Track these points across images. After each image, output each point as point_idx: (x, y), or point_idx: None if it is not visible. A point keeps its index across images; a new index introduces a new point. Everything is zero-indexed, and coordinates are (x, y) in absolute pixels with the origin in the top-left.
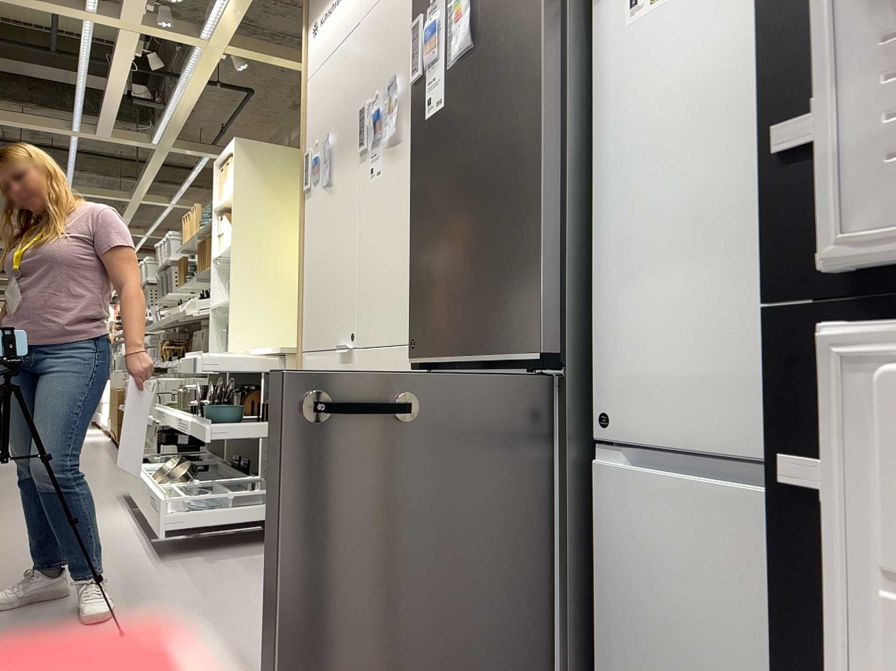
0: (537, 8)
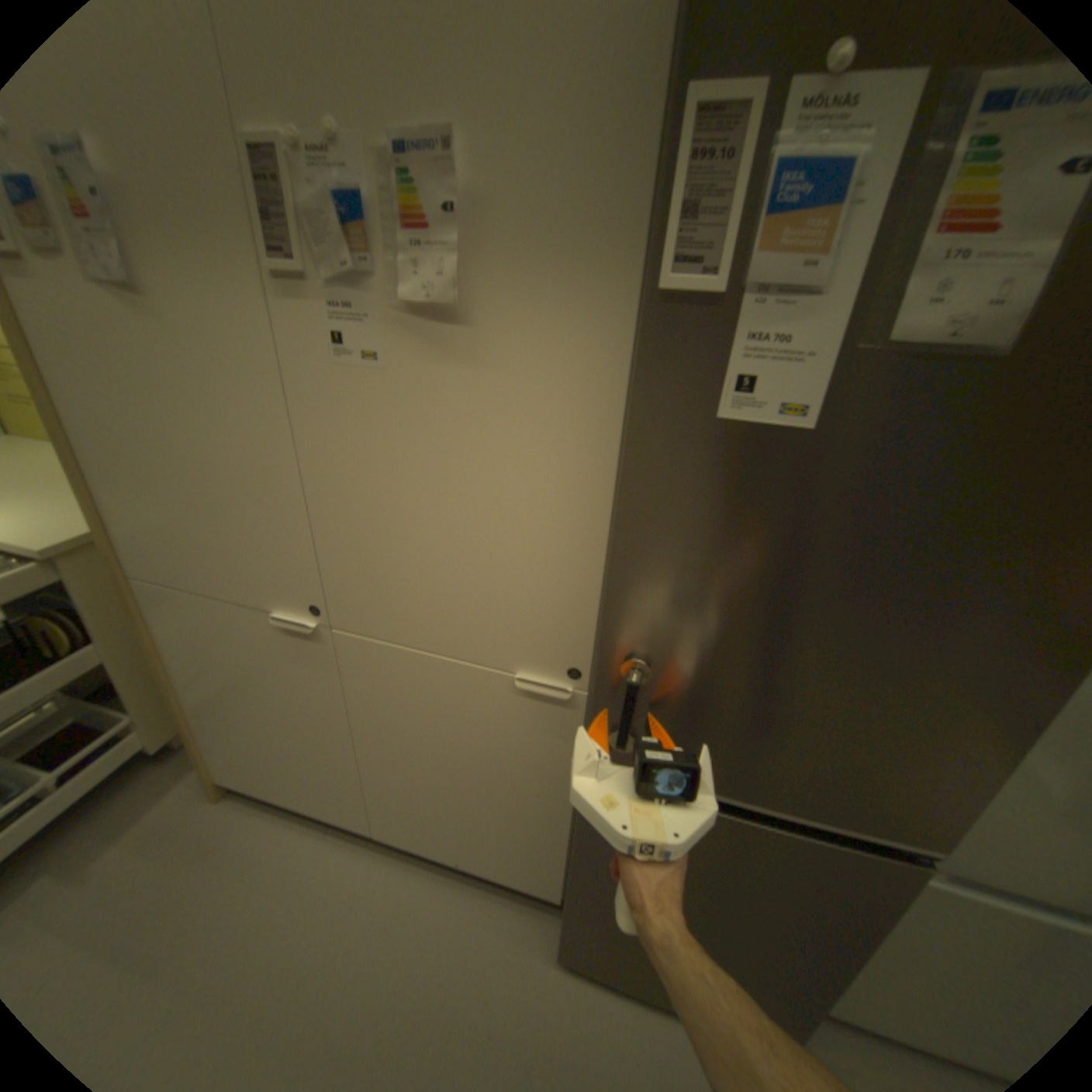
0: None
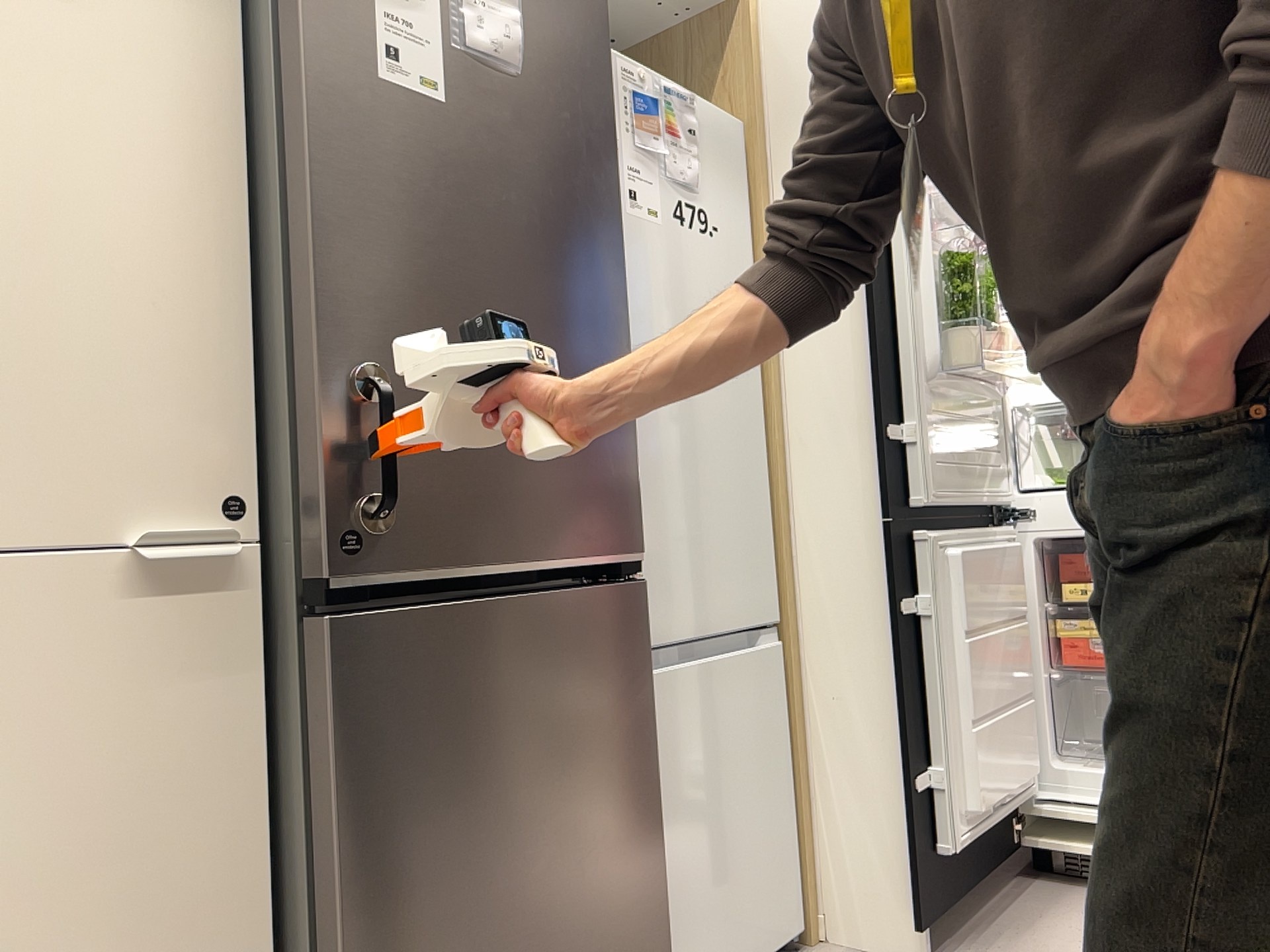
0: (609, 127)
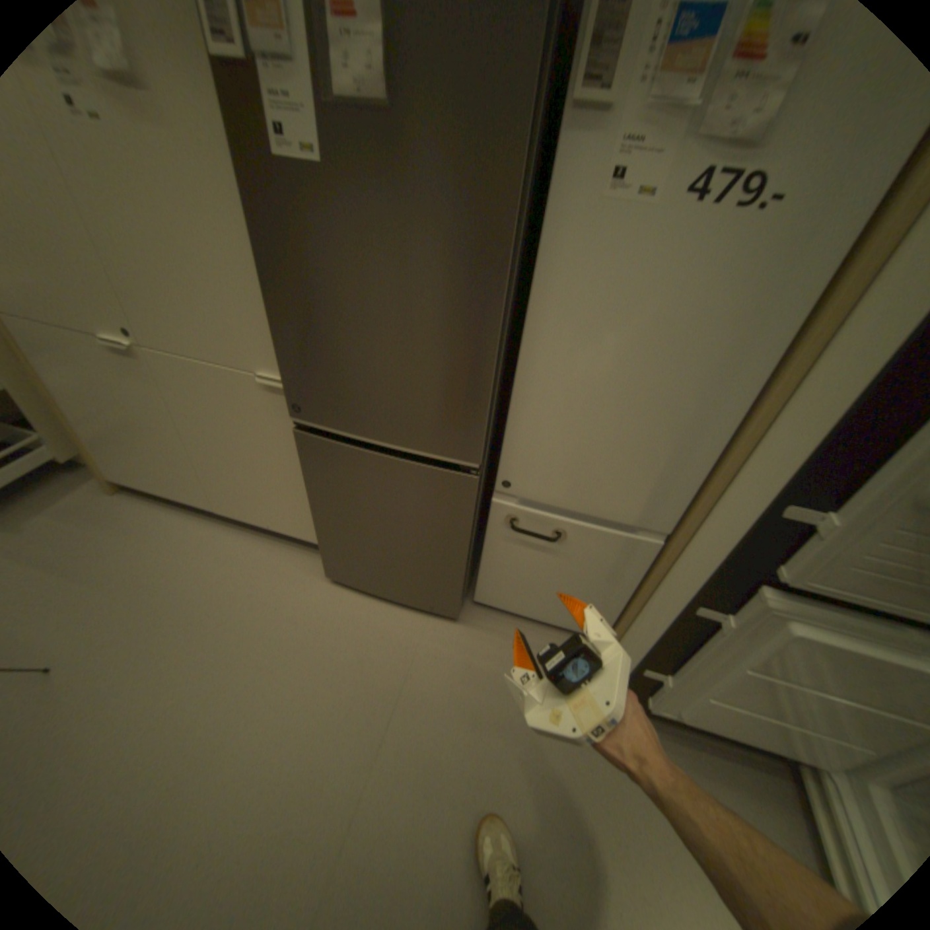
0: (518, 127)
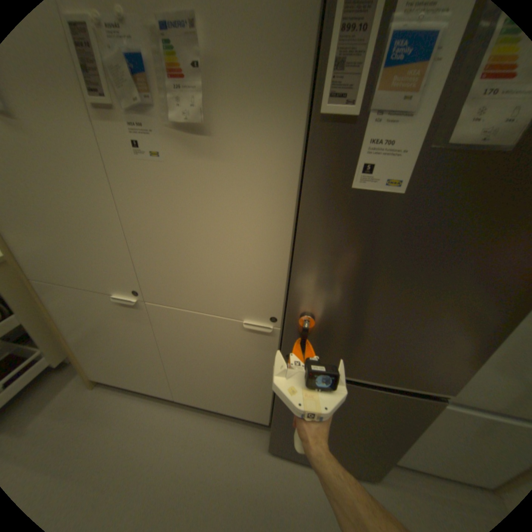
0: None
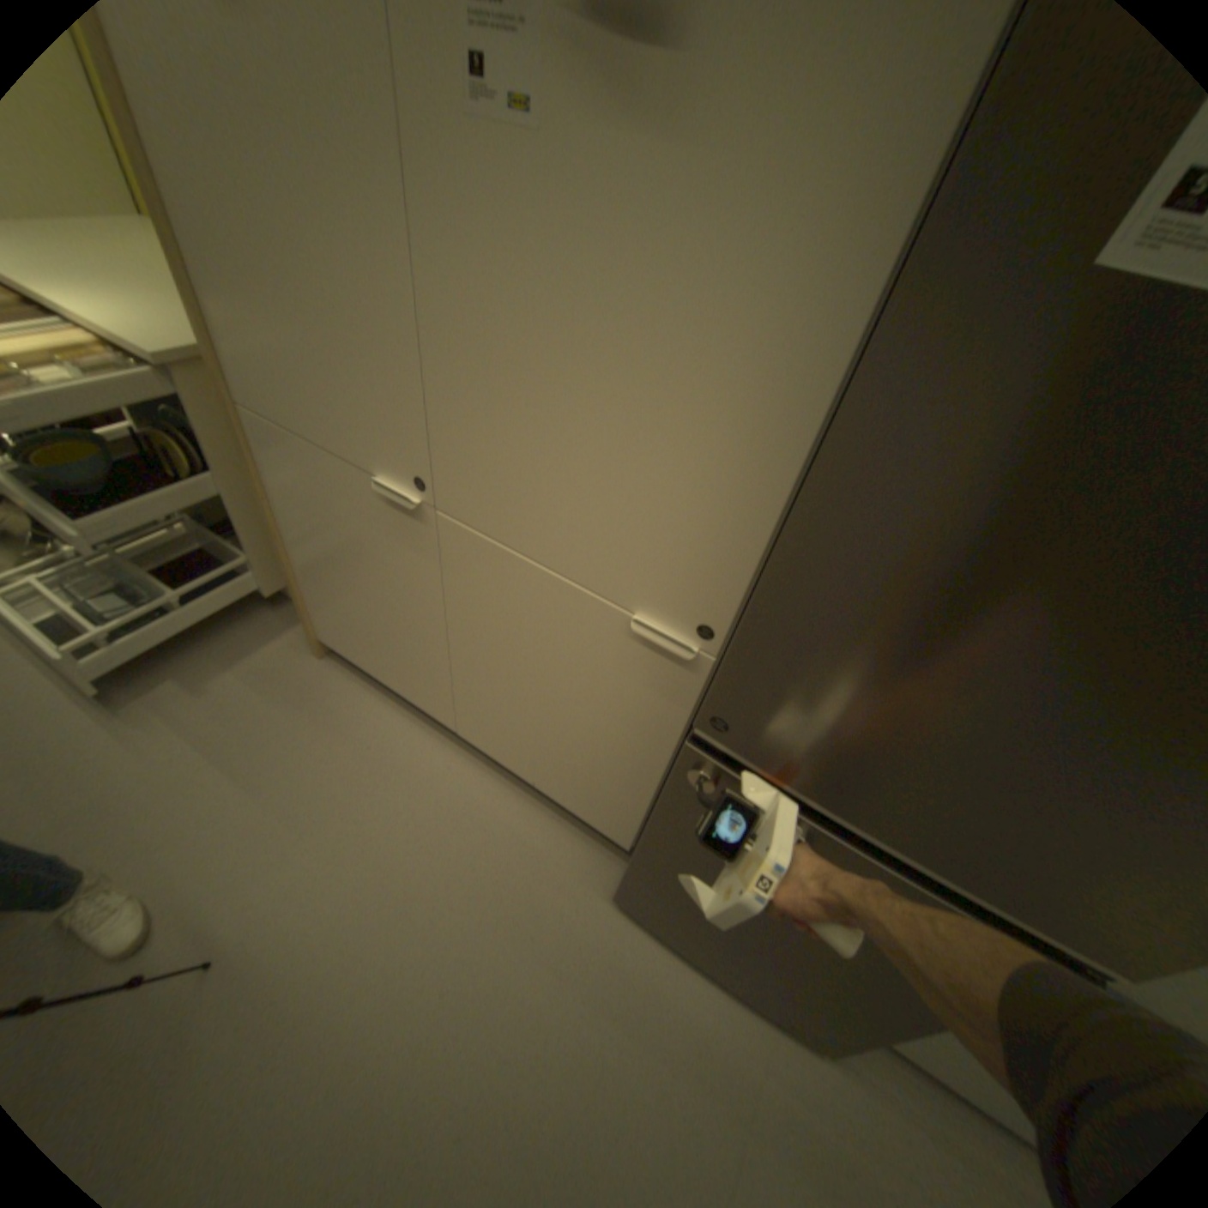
0: None
